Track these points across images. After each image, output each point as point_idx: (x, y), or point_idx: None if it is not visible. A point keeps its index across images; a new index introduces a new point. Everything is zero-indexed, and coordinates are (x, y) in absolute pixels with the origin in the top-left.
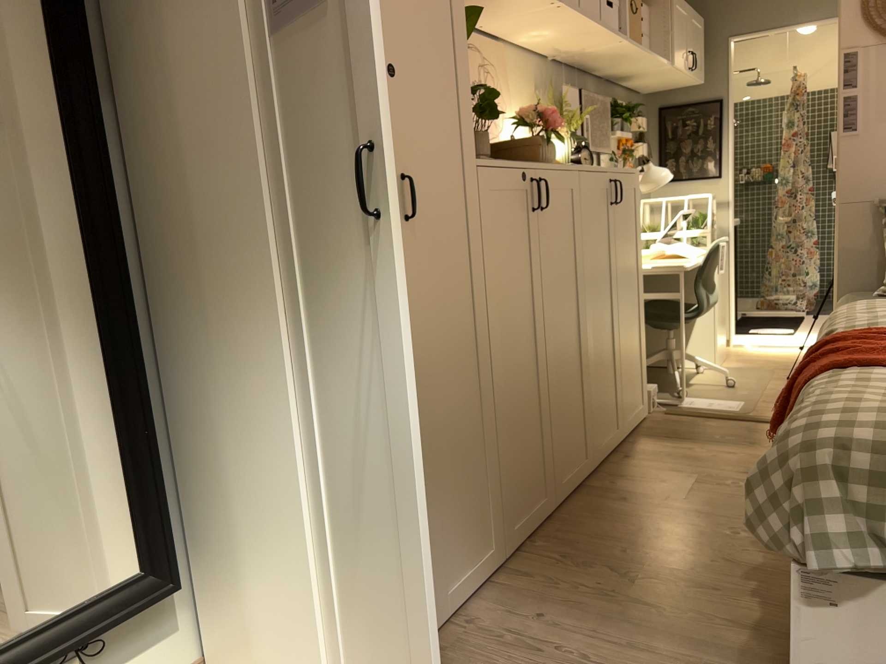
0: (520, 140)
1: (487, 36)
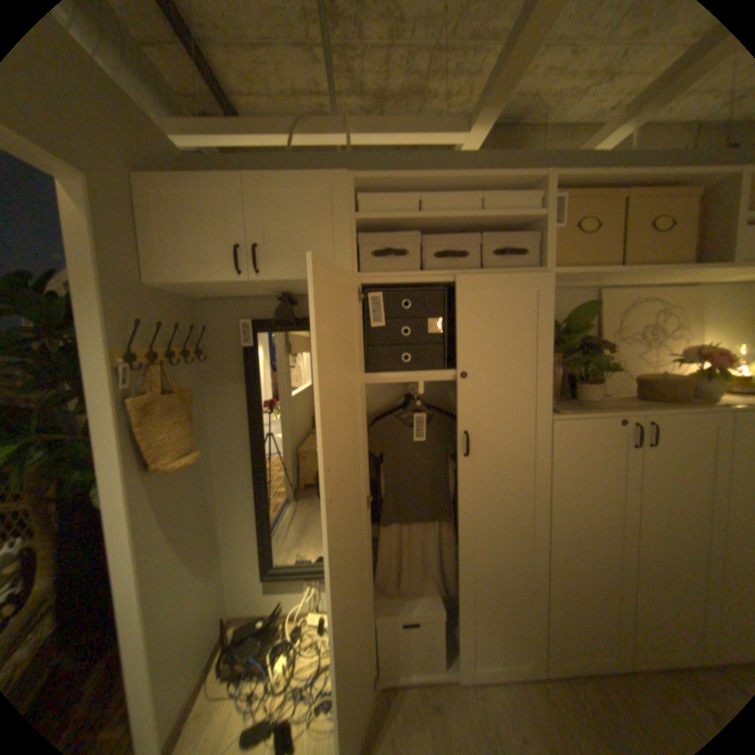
0: (678, 375)
1: (680, 285)
